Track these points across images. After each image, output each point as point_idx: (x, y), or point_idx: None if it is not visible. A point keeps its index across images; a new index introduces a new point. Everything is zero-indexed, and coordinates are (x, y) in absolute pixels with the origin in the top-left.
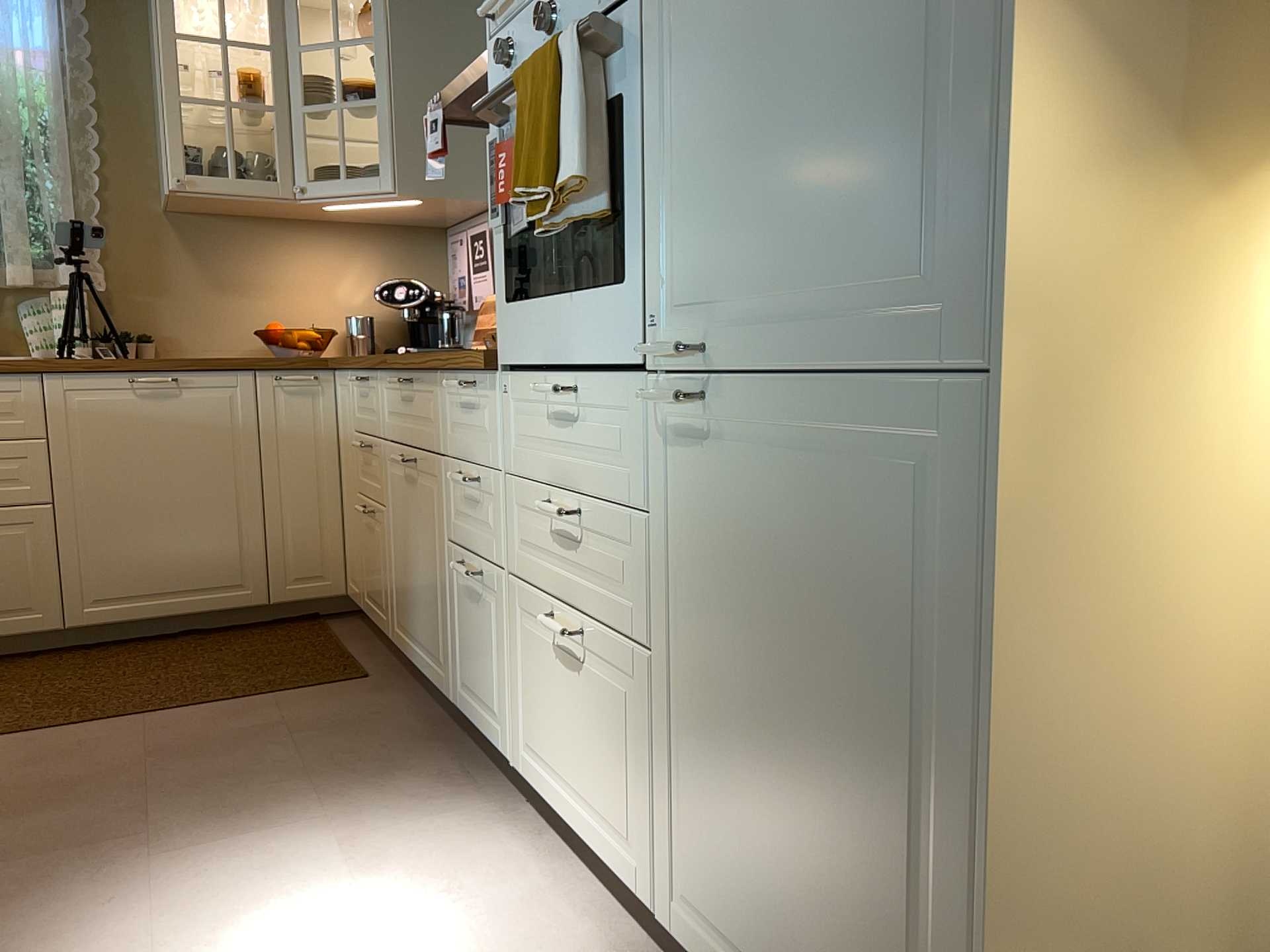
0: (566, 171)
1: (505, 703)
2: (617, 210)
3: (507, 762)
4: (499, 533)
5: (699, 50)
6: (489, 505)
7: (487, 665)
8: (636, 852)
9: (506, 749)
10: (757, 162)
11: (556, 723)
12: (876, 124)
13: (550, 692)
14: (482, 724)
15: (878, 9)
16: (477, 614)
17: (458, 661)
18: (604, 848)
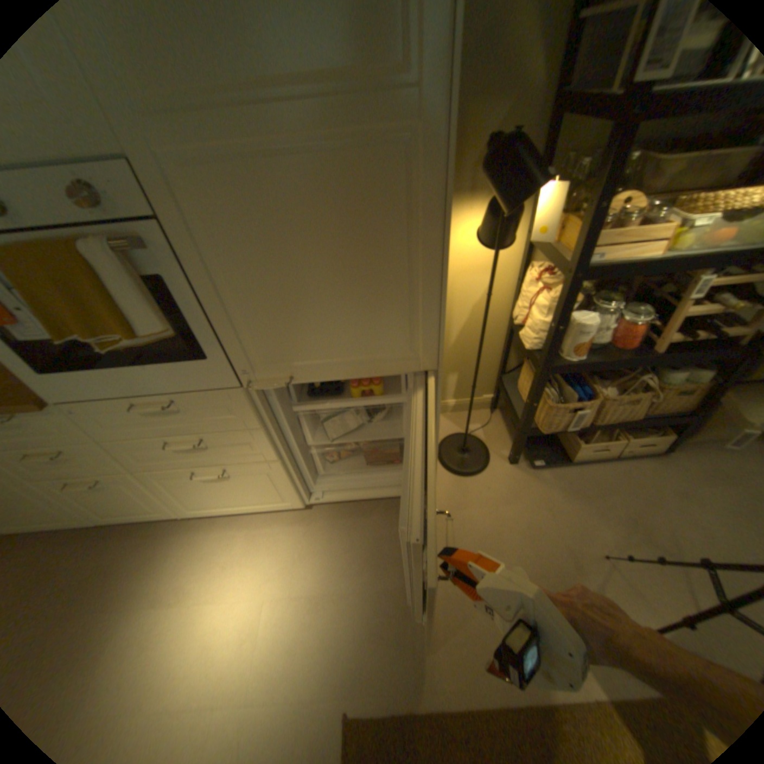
0: (139, 329)
1: (153, 508)
2: (176, 332)
3: (168, 520)
4: (102, 465)
5: (232, 264)
6: (79, 458)
7: (124, 505)
8: (281, 502)
9: (165, 518)
10: (300, 316)
11: (207, 497)
12: (372, 309)
13: (196, 492)
14: (133, 520)
15: (368, 272)
16: (97, 495)
17: (86, 514)
18: (261, 509)
